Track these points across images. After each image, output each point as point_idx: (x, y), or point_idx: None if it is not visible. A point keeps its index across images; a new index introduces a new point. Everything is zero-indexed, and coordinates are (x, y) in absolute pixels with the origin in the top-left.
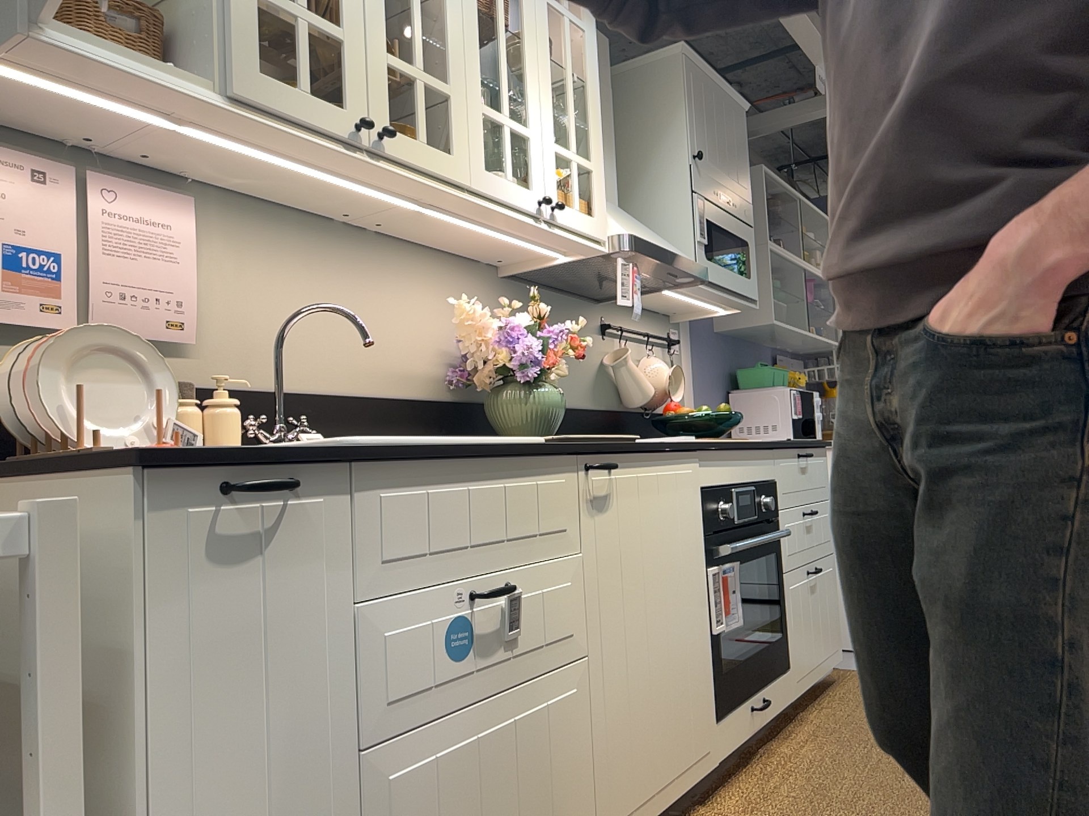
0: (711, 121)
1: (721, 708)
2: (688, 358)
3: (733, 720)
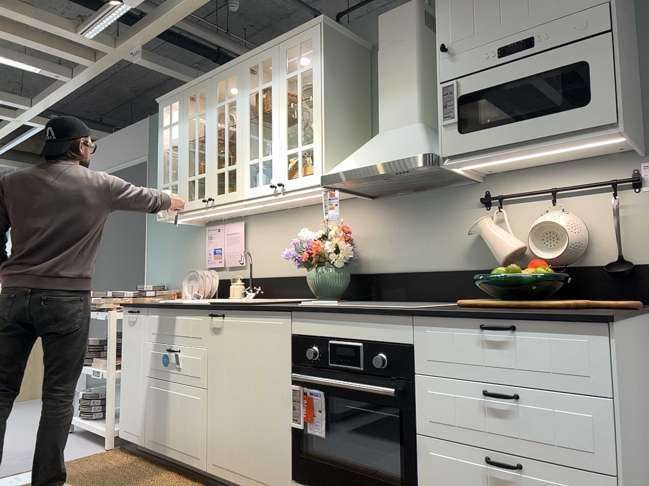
0: None
1: (298, 476)
2: None
3: None
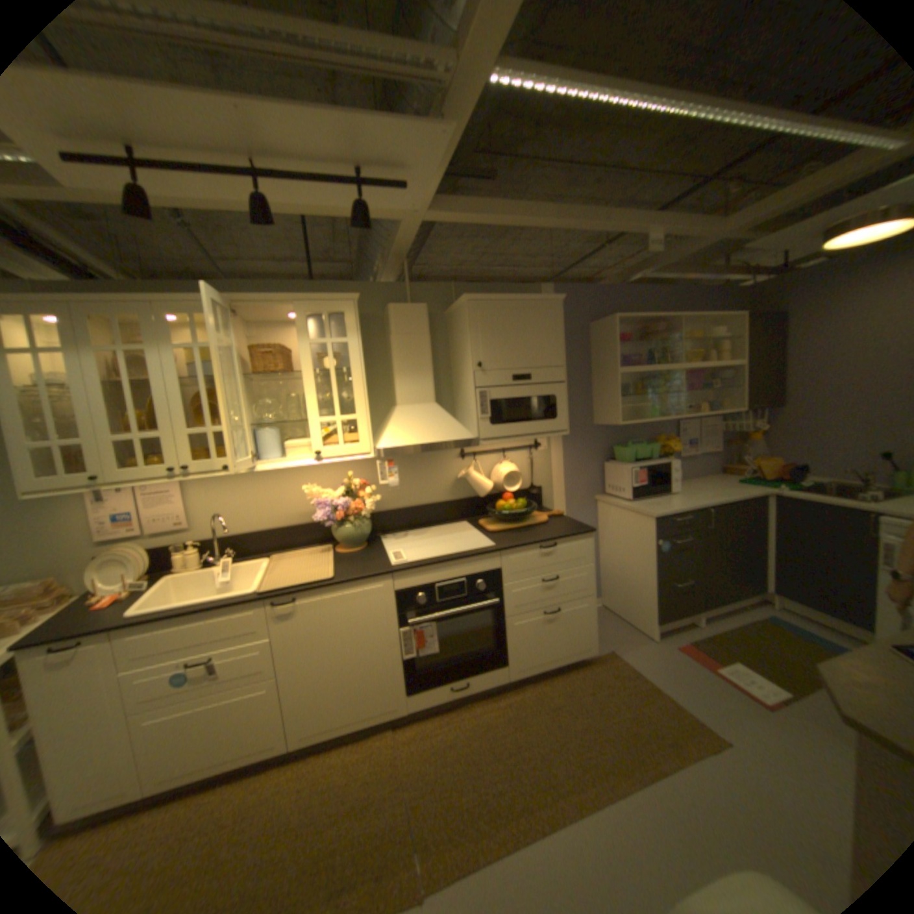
0: (504, 330)
1: (413, 691)
2: (555, 450)
3: (426, 695)
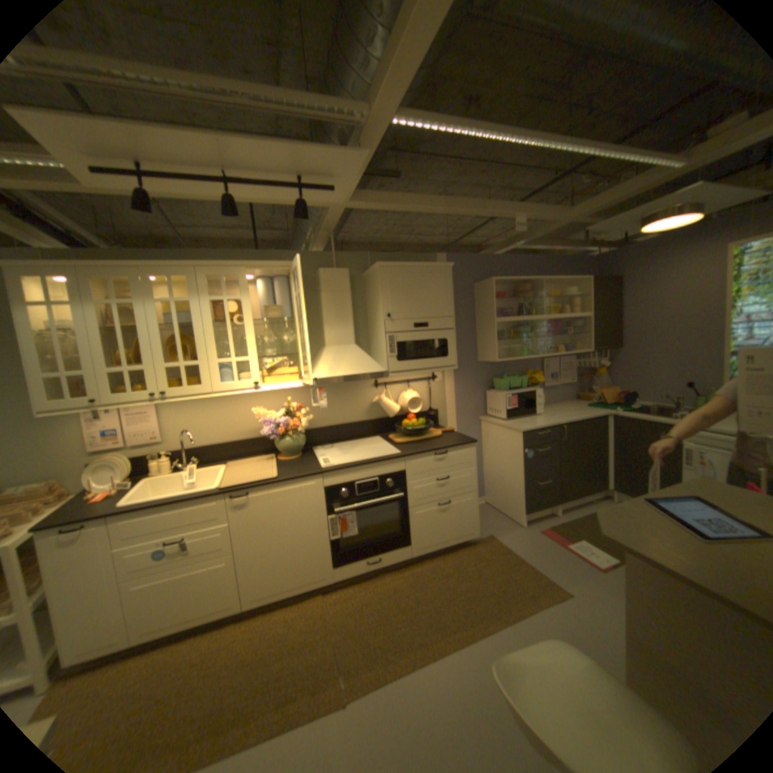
0: (407, 290)
1: (337, 564)
2: (447, 381)
3: (348, 567)
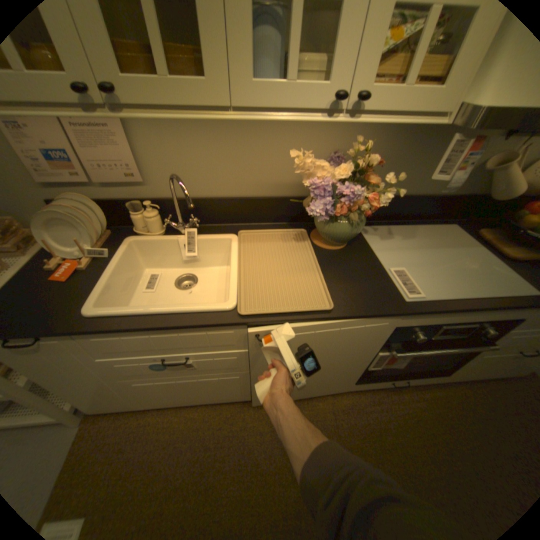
0: None
1: (362, 383)
2: None
3: (370, 385)
